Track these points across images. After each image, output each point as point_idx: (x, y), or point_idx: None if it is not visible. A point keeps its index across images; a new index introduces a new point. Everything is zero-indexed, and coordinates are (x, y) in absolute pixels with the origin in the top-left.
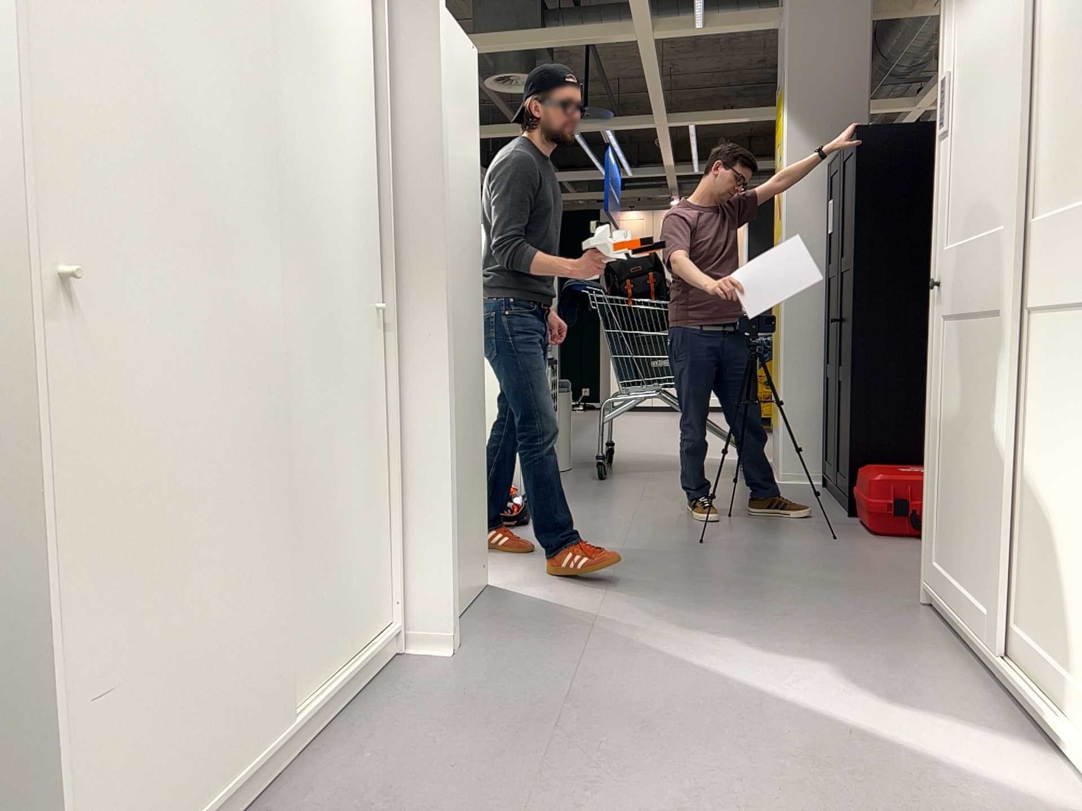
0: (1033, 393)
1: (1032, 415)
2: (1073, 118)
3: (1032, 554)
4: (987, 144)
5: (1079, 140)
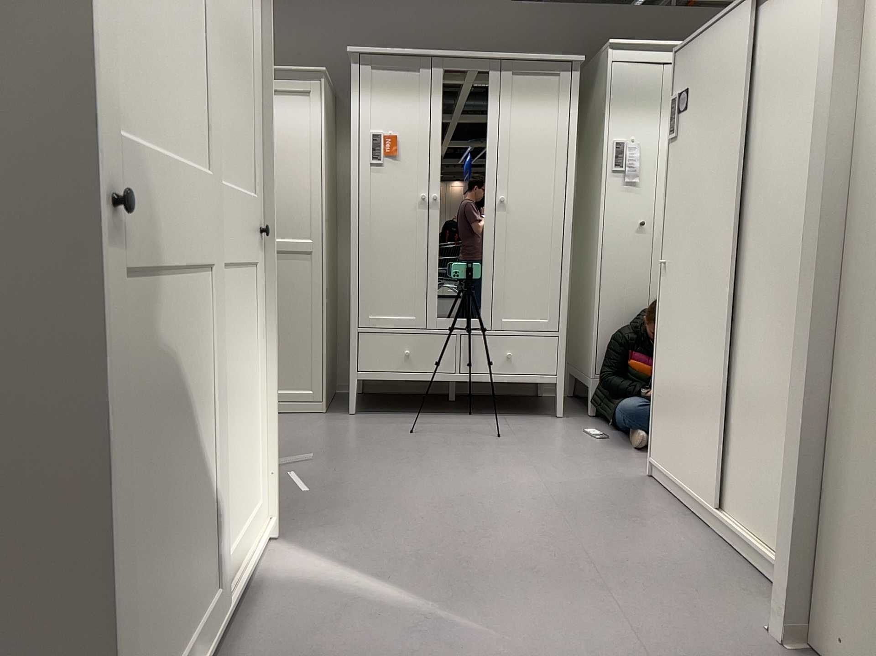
0: (215, 344)
1: (215, 365)
2: (227, 117)
3: (222, 483)
4: (179, 44)
5: (230, 139)
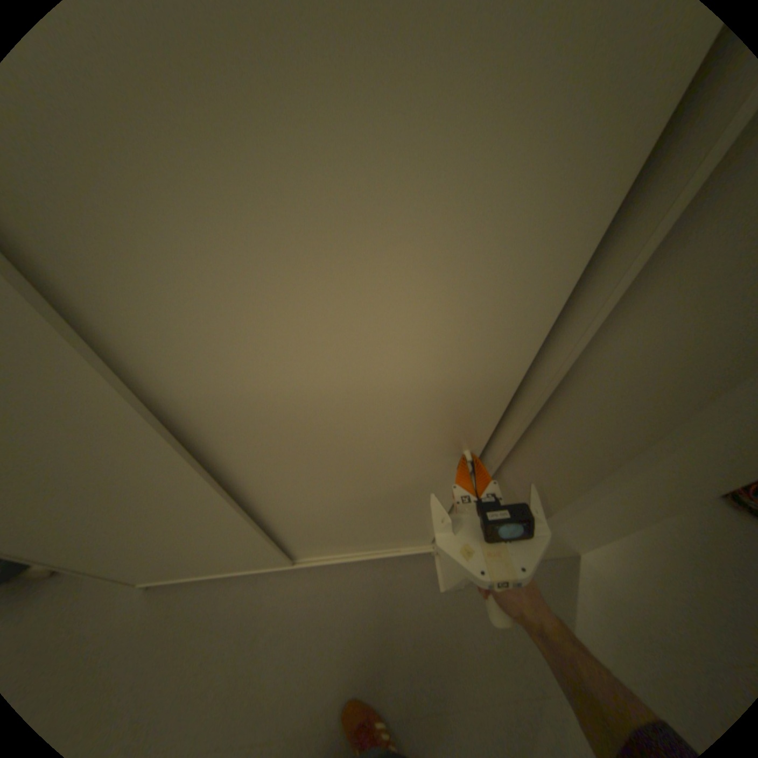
0: None
1: None
2: None
3: None
4: None
5: None
